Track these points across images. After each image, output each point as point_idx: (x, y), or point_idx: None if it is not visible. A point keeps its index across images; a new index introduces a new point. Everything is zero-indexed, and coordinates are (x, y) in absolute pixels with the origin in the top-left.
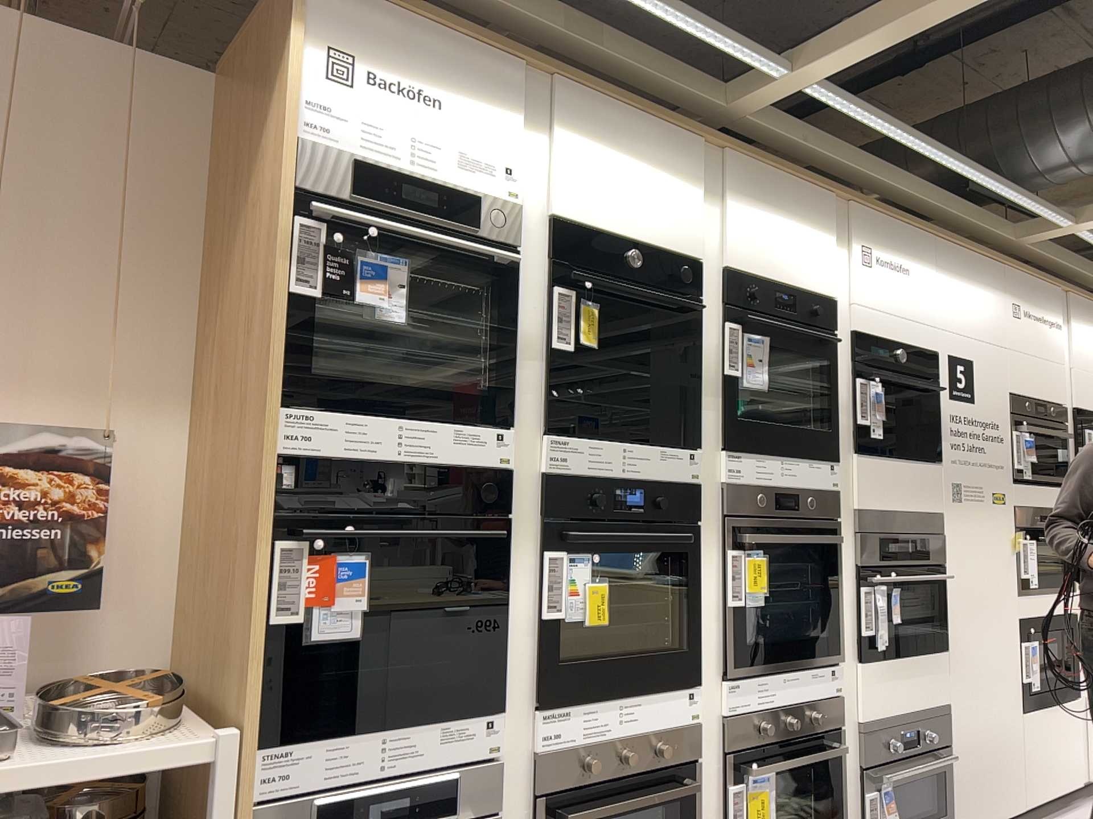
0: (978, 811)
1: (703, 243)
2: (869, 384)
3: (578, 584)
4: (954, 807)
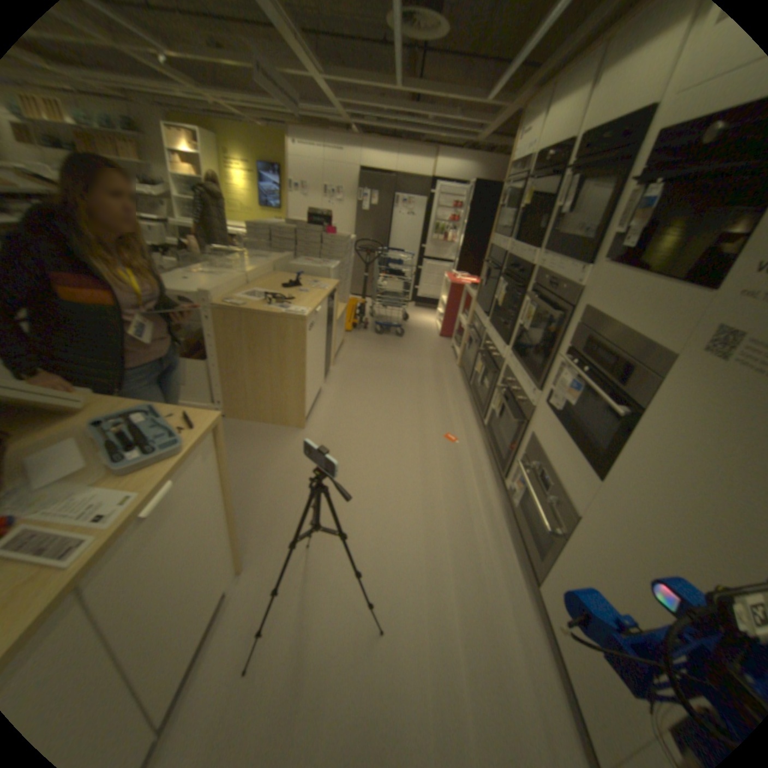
0: (561, 629)
1: (580, 124)
2: (644, 189)
3: (501, 293)
4: (549, 580)
